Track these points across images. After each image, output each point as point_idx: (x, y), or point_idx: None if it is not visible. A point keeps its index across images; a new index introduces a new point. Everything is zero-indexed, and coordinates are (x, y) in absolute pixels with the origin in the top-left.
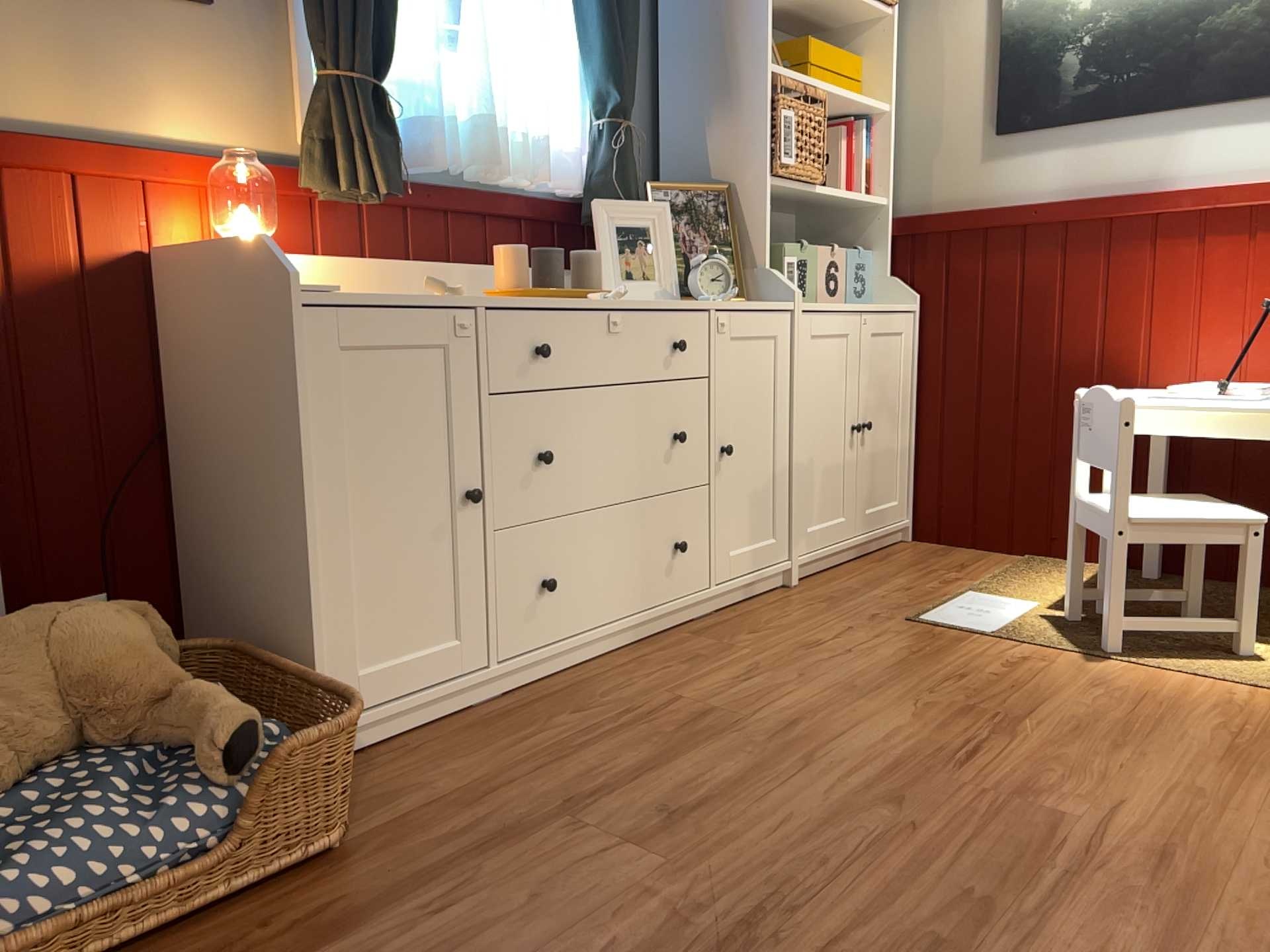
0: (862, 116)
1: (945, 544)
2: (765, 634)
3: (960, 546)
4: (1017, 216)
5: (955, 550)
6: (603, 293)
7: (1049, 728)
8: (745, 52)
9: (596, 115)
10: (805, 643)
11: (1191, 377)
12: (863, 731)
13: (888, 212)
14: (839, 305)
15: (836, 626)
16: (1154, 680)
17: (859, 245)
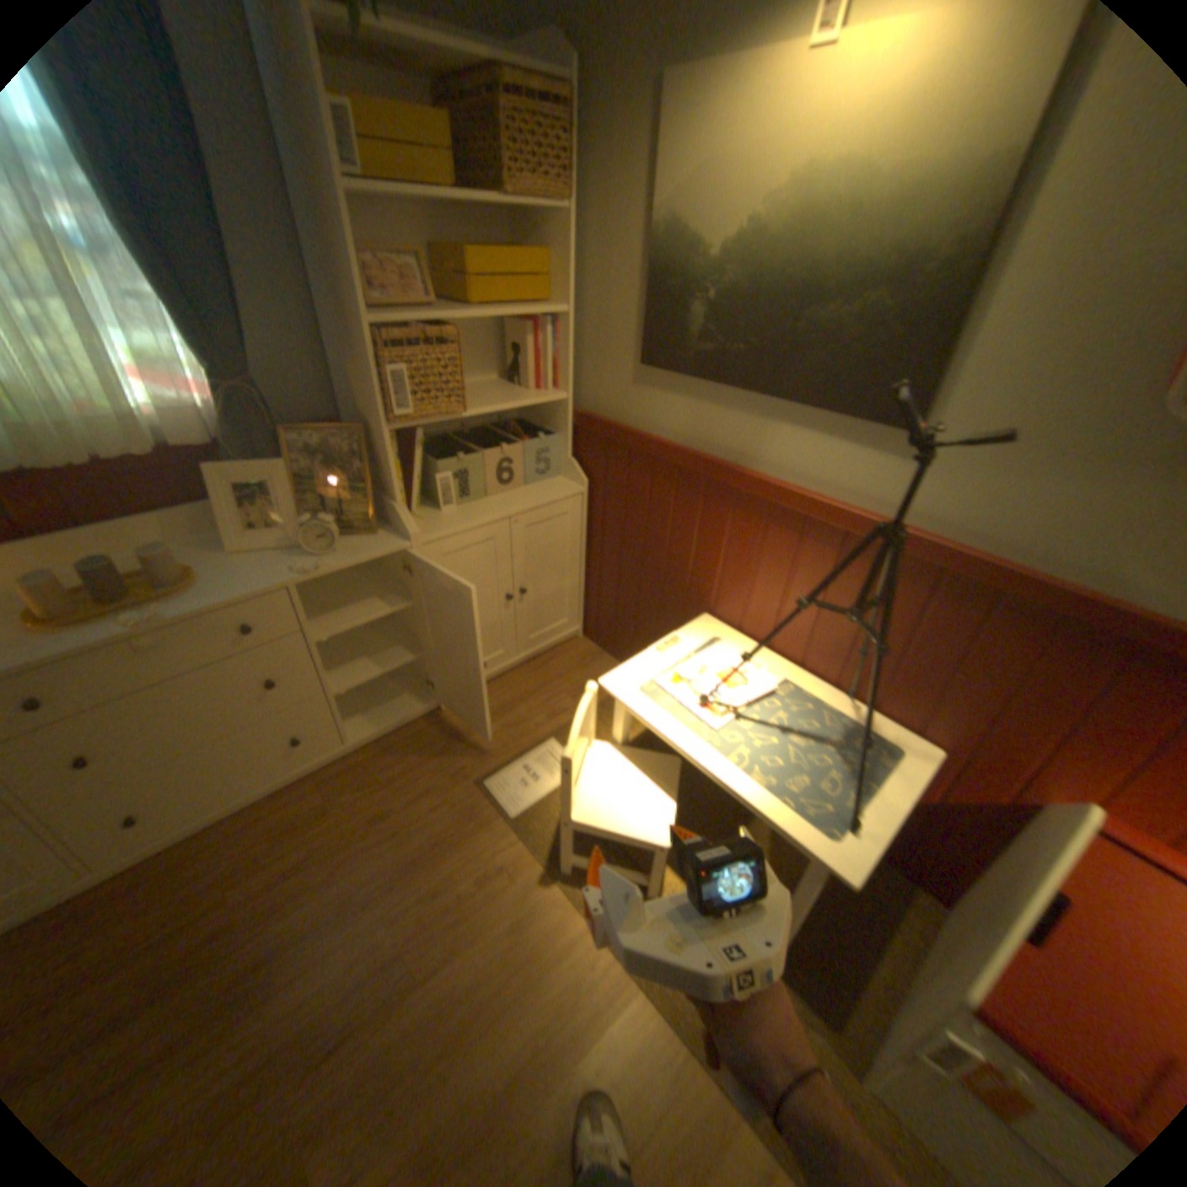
0: (550, 309)
1: (598, 648)
2: (363, 793)
3: (605, 654)
4: (647, 447)
5: (598, 659)
6: (126, 621)
7: (421, 1008)
8: (347, 299)
9: (203, 370)
10: (377, 814)
11: (742, 623)
12: (295, 986)
13: (567, 406)
14: (498, 505)
15: (420, 786)
16: (558, 930)
17: (551, 426)
